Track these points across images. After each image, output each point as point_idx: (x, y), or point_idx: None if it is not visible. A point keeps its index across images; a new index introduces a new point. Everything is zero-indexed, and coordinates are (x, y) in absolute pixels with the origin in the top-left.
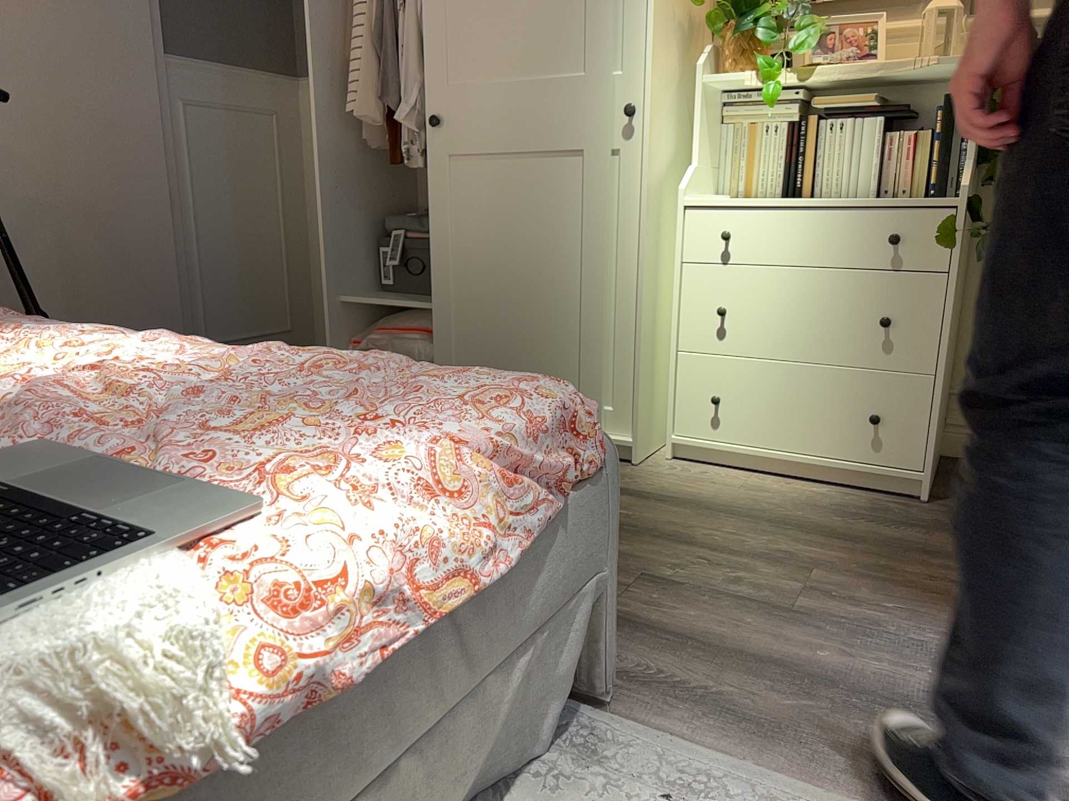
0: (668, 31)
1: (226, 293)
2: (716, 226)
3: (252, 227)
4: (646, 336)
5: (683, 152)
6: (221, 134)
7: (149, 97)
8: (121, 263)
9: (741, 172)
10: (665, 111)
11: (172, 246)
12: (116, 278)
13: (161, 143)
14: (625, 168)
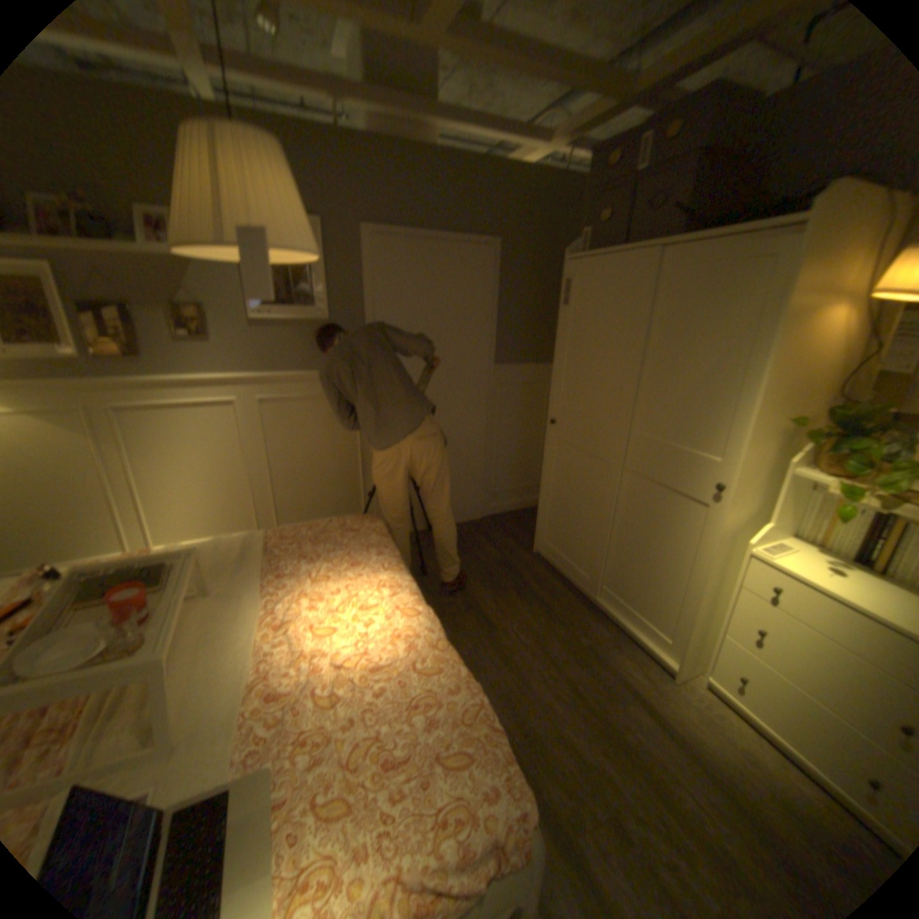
0: (768, 440)
1: (505, 469)
2: (773, 579)
3: (524, 438)
4: (700, 619)
5: (769, 506)
6: (515, 396)
7: (481, 386)
8: (457, 460)
9: (822, 527)
10: (753, 490)
11: (481, 451)
12: (454, 466)
13: (484, 406)
14: (710, 518)
